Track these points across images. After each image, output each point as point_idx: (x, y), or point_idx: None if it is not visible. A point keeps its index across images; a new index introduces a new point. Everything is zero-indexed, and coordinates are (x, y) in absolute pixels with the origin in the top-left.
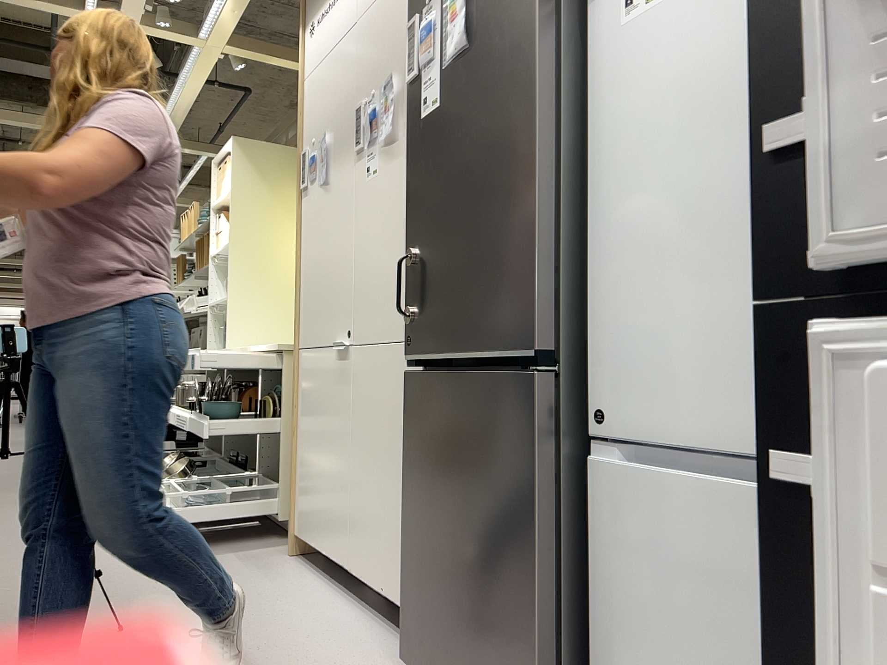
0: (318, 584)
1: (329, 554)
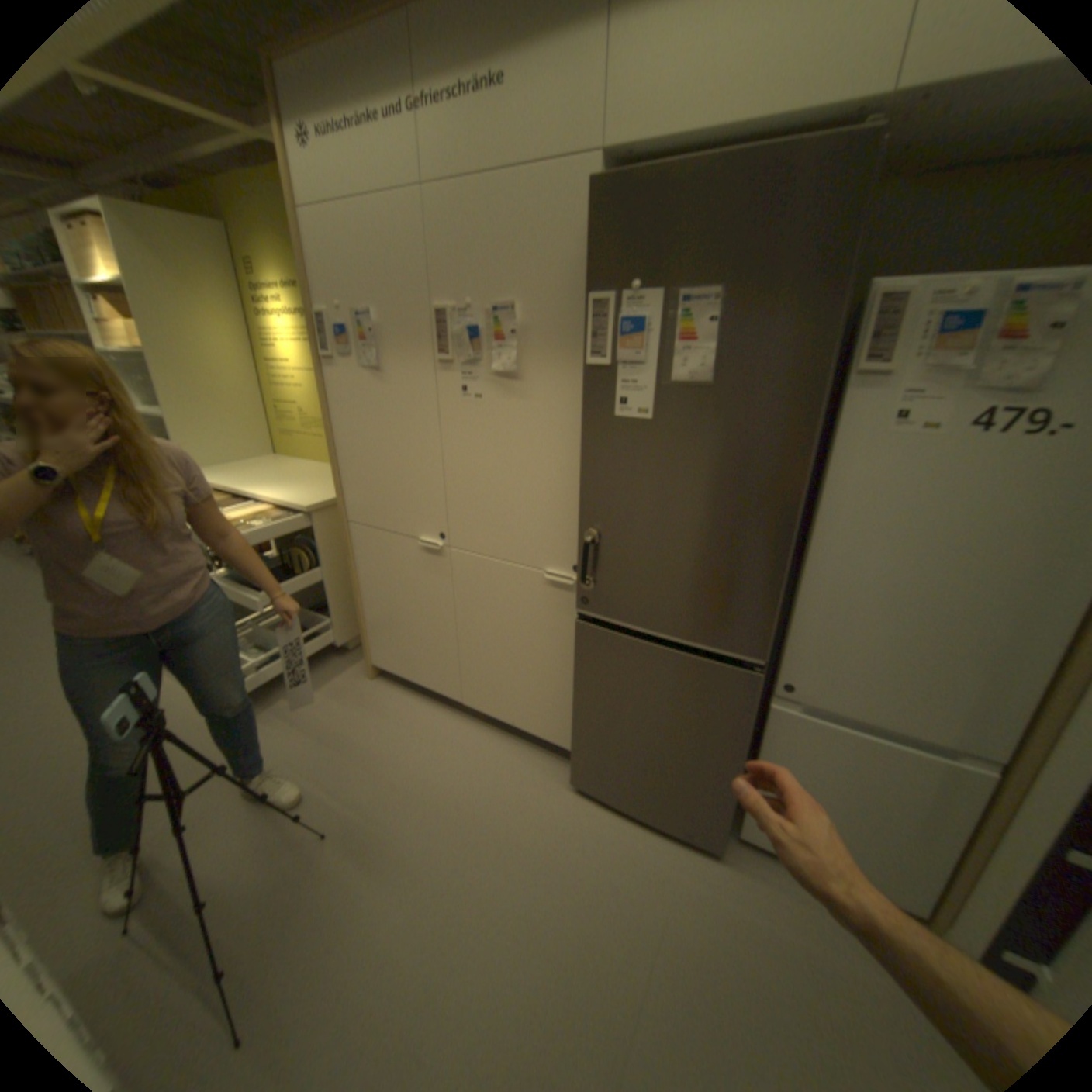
0: (426, 708)
1: (430, 687)
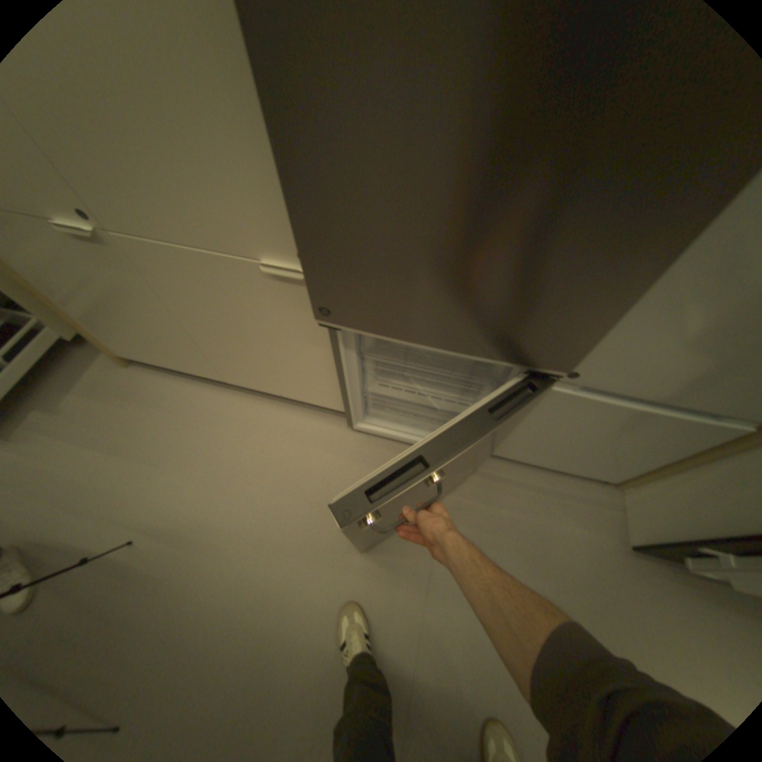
0: (191, 388)
1: (186, 371)
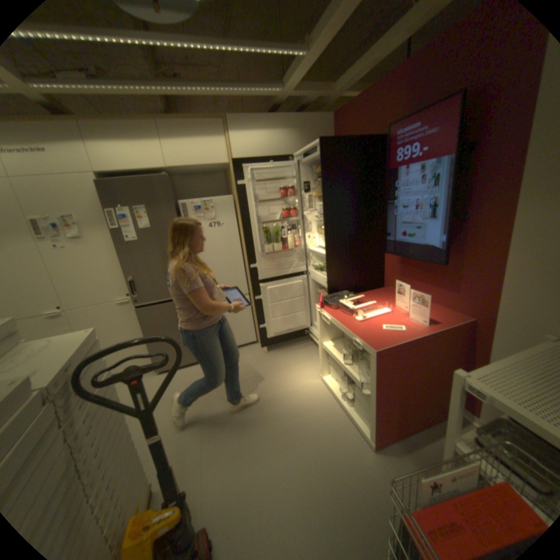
0: None
1: None
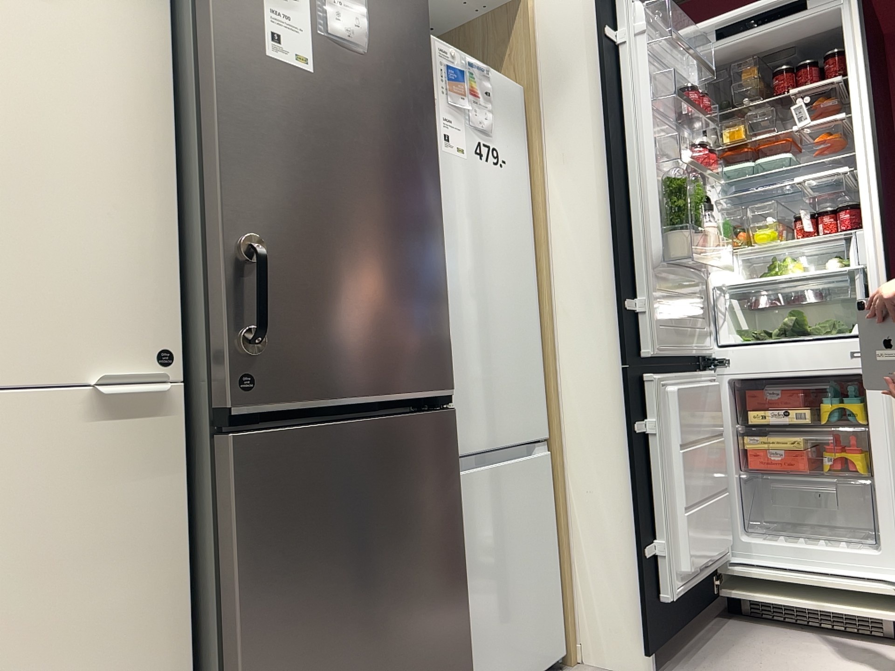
0: None
1: None
